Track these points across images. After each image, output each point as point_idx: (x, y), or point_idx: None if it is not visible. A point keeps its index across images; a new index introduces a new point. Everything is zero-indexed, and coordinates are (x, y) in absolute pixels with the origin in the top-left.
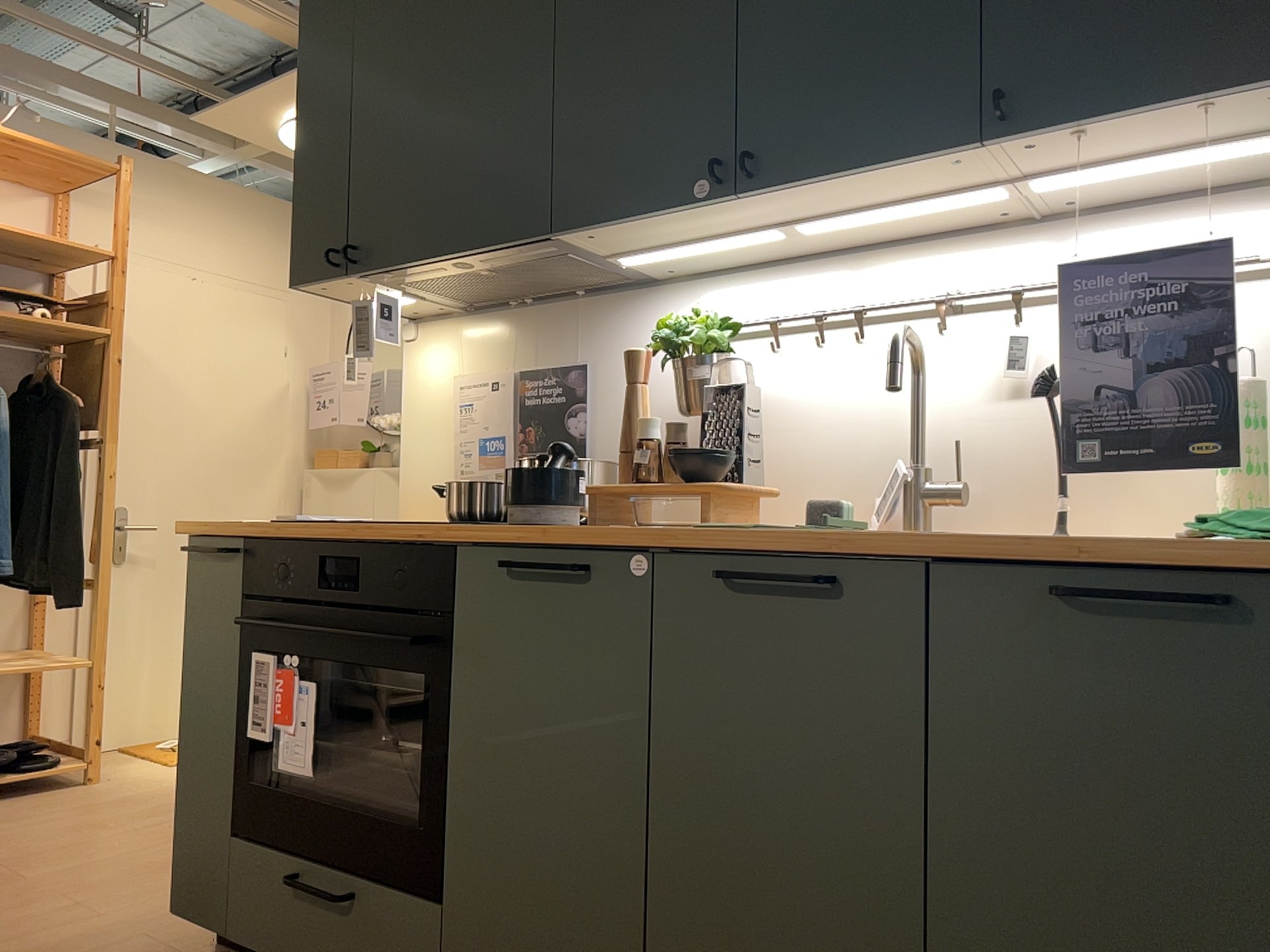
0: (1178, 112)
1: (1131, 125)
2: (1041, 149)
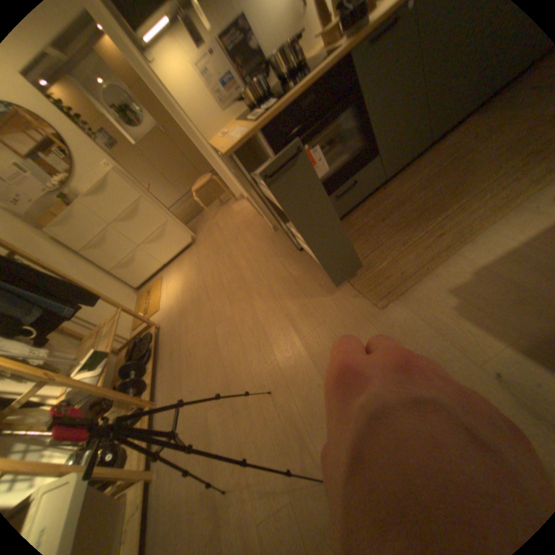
0: None
1: None
2: None
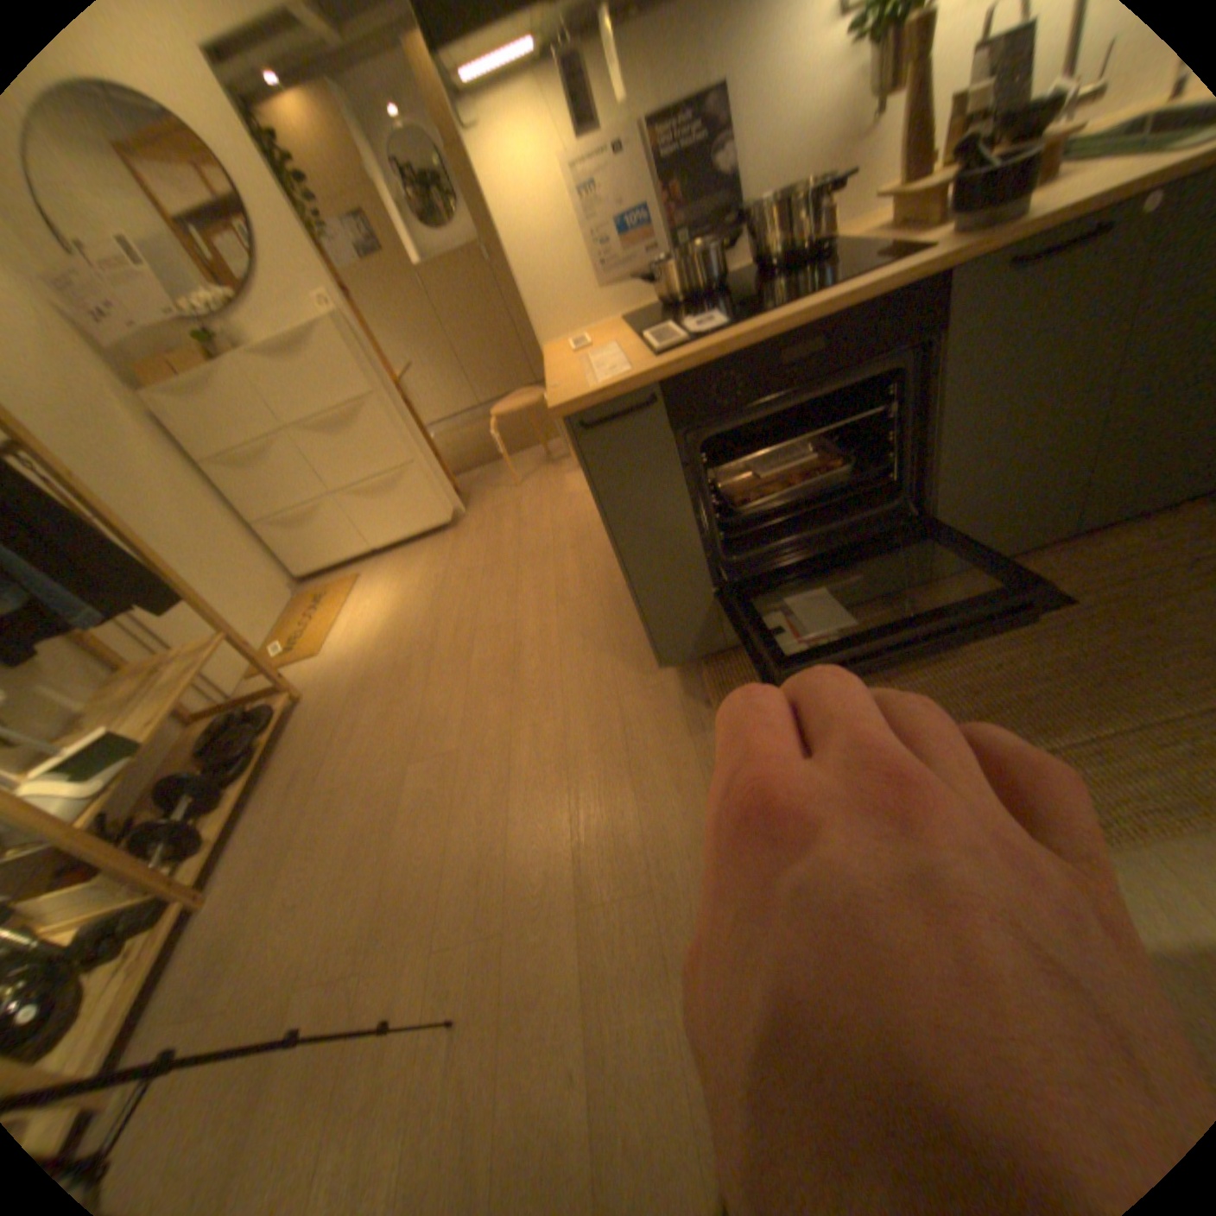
0: None
1: None
2: None
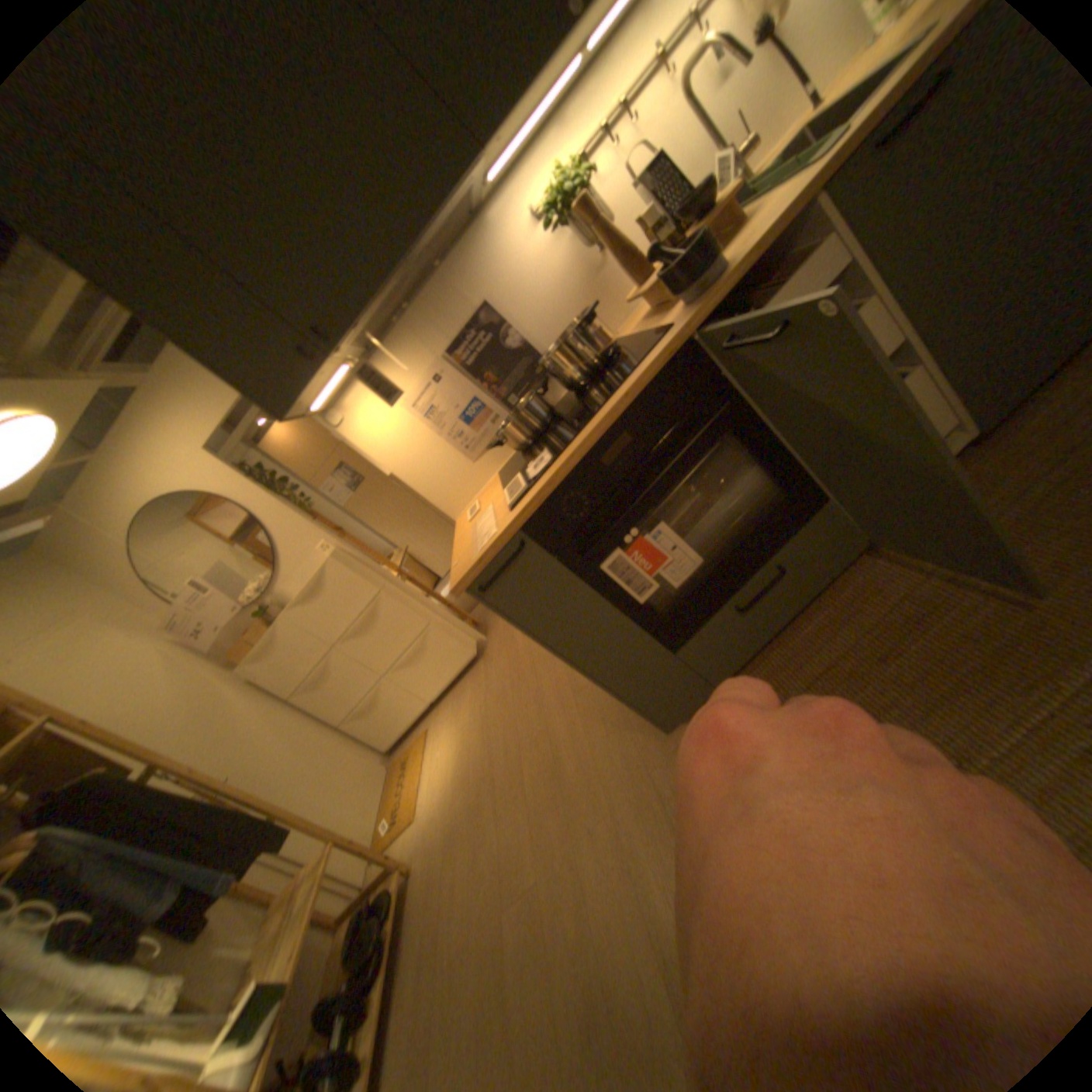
0: None
1: None
2: None
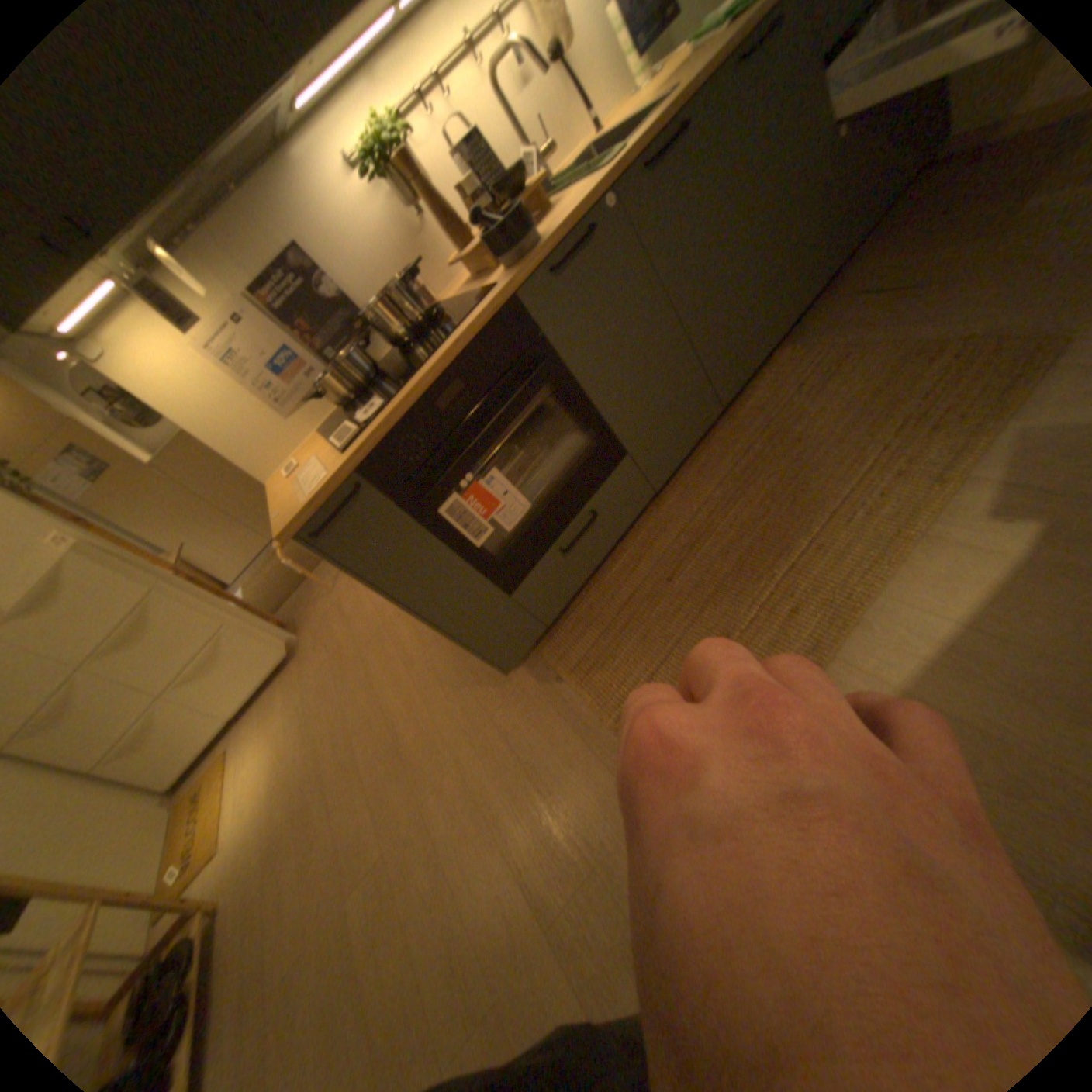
0: None
1: None
2: None
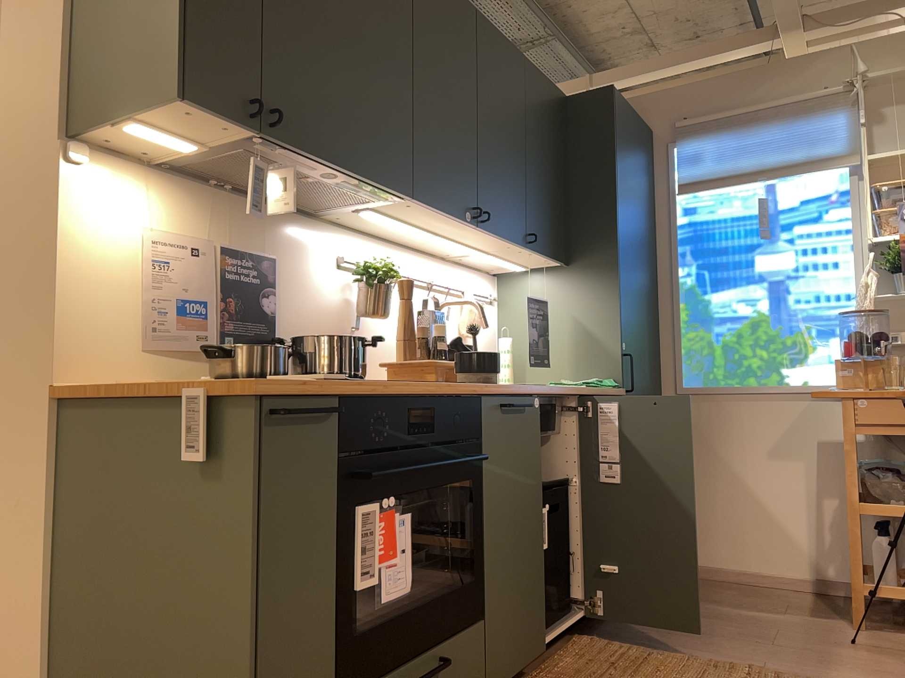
0: (546, 258)
1: (537, 256)
2: (521, 251)
